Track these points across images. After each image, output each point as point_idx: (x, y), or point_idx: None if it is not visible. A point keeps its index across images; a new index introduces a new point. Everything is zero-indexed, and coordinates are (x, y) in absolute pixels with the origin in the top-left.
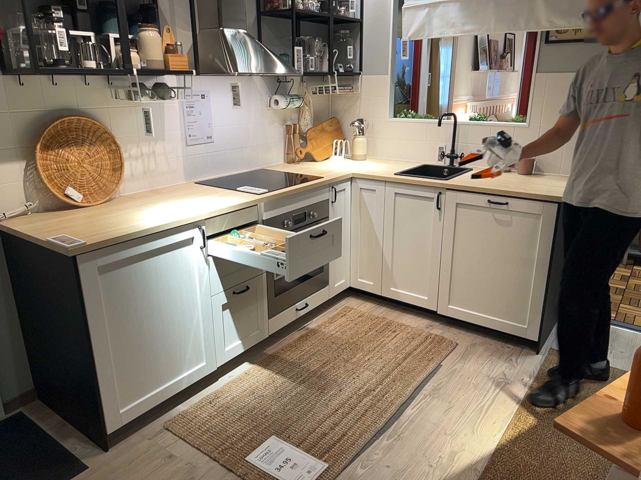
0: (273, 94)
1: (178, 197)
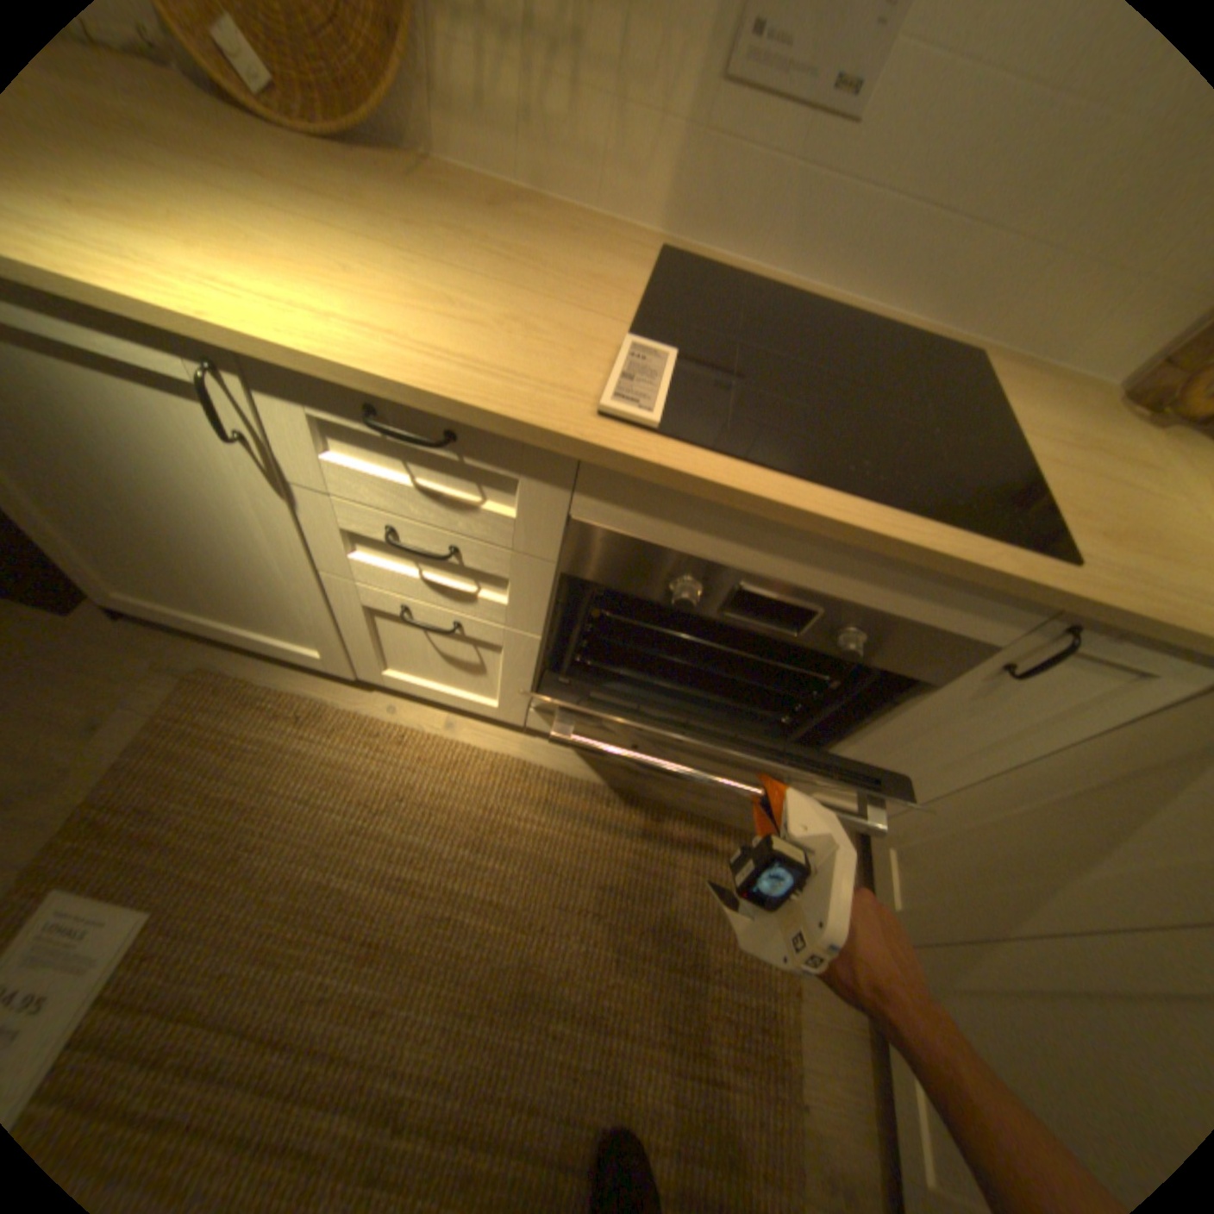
0: None
1: (470, 236)
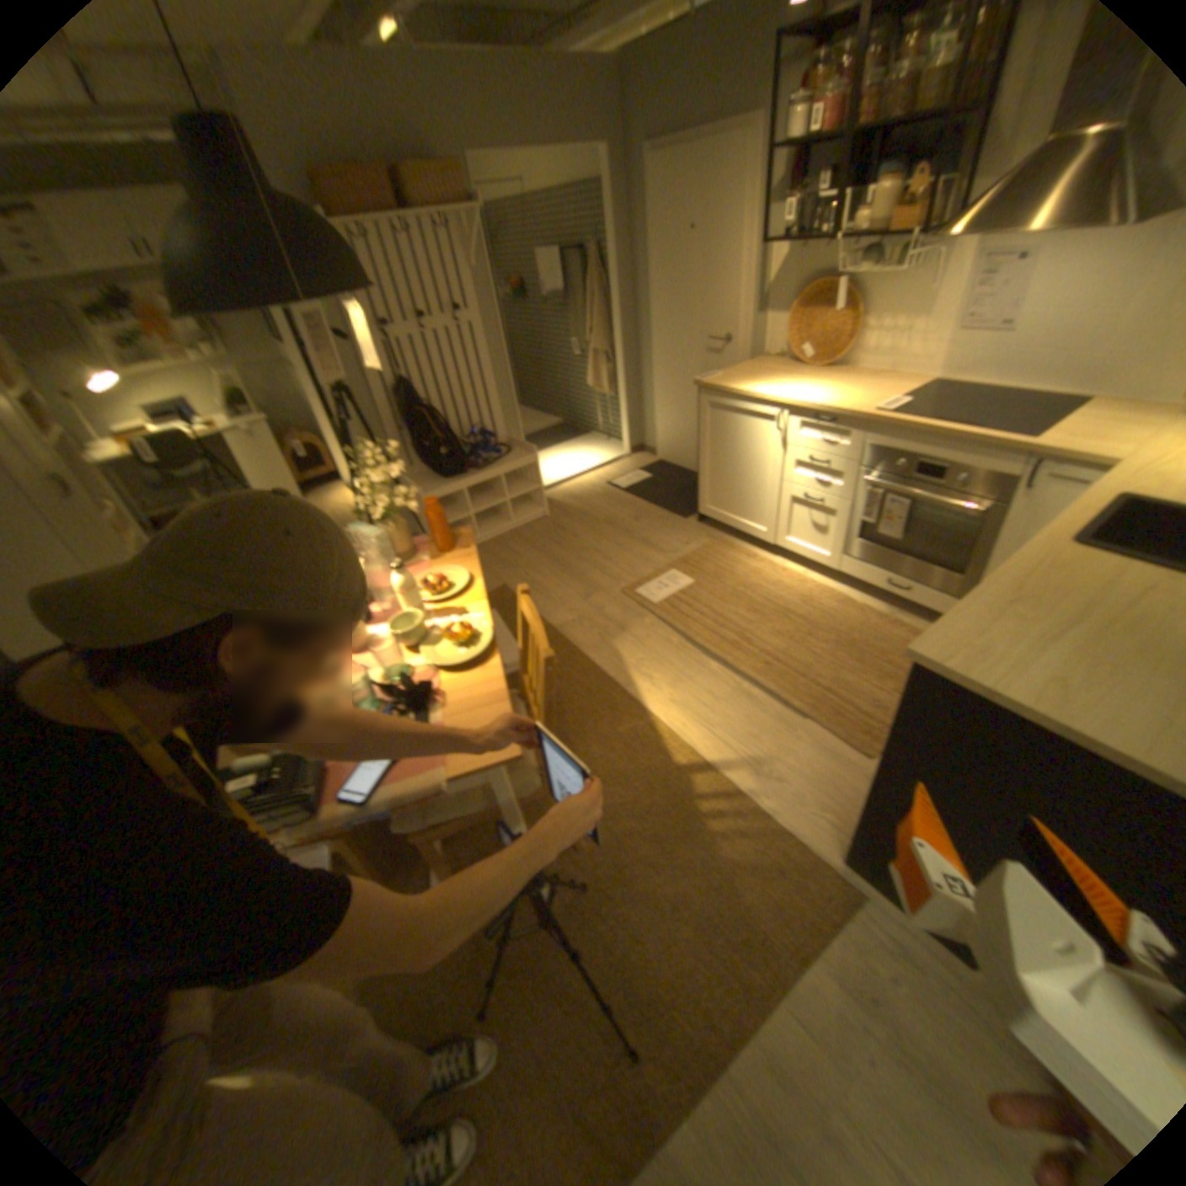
0: None
1: (858, 383)
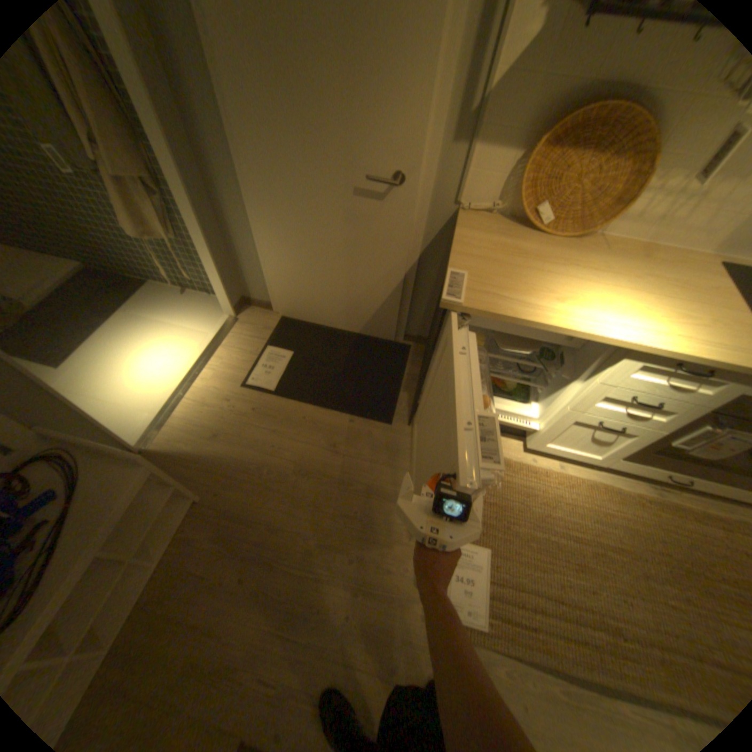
0: None
1: (661, 279)
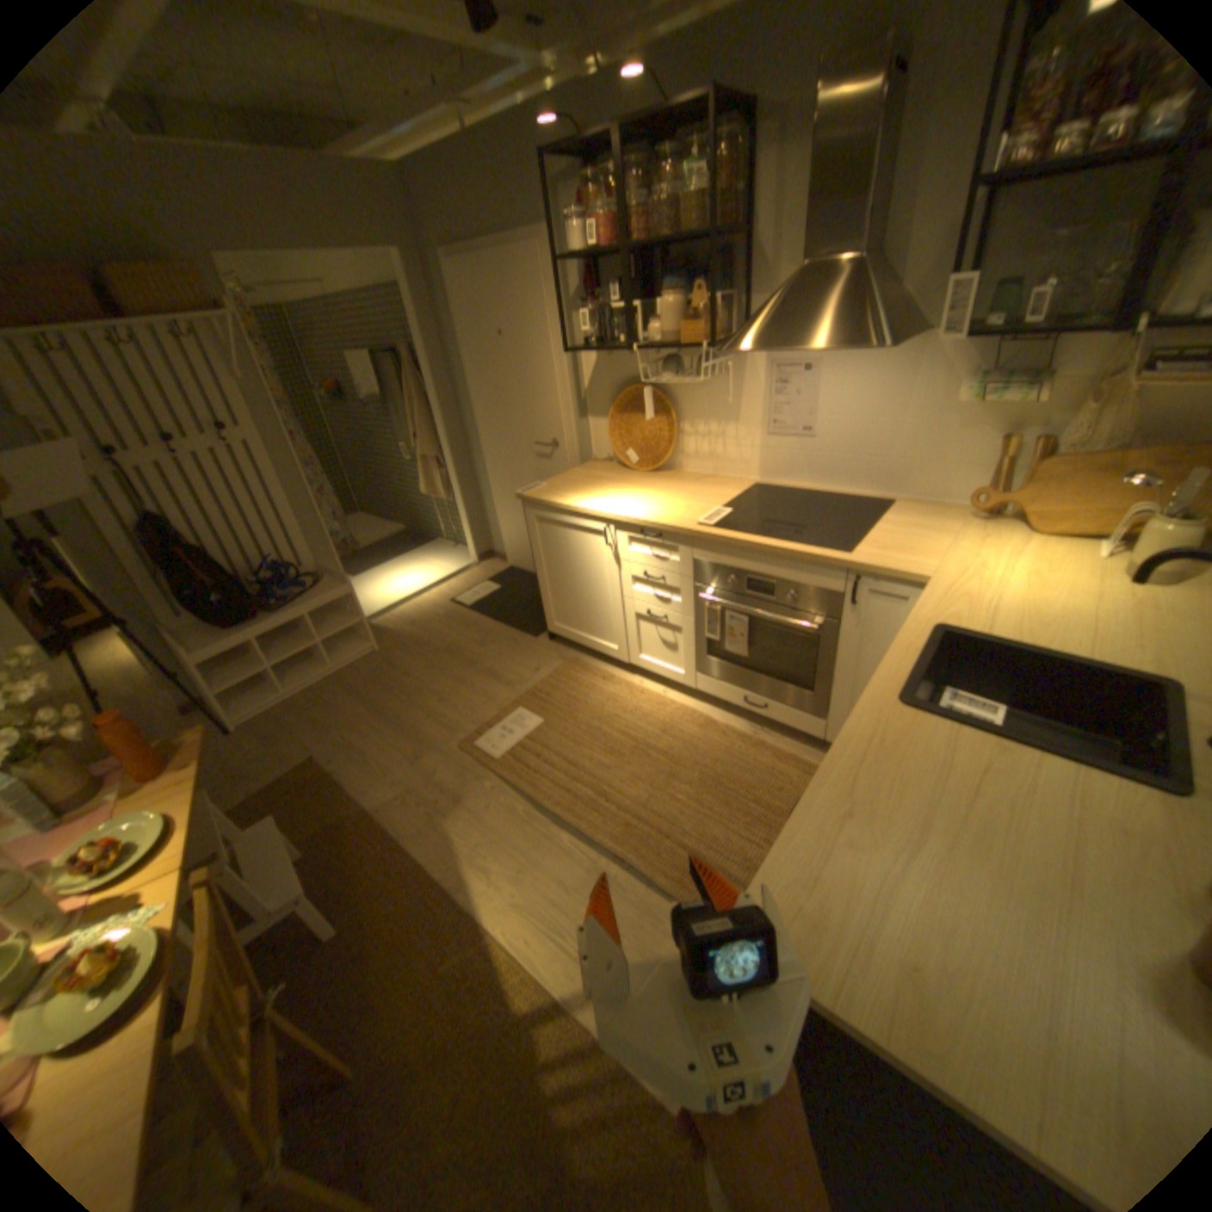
0: (993, 366)
1: (681, 491)
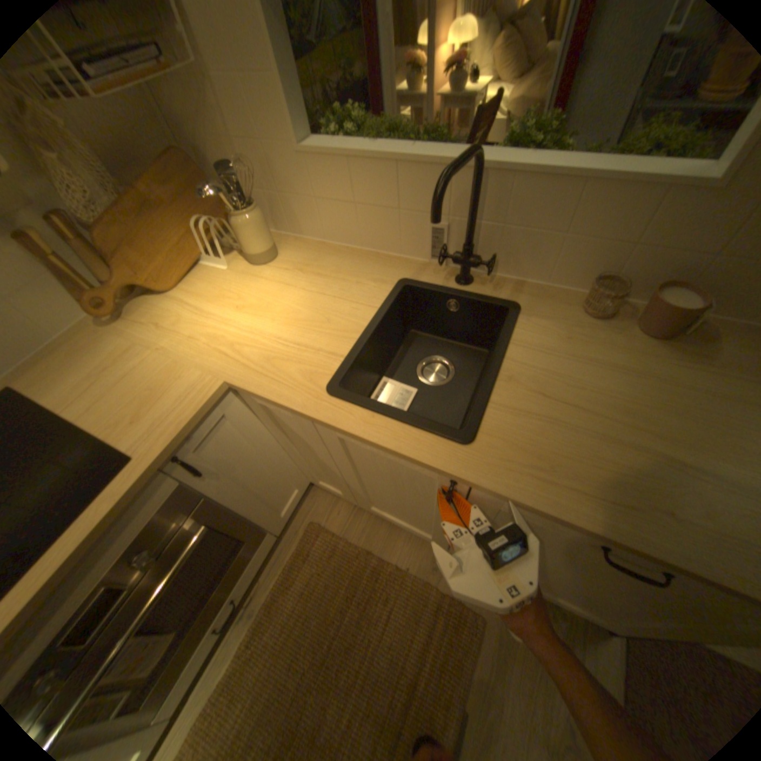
0: None
1: None
